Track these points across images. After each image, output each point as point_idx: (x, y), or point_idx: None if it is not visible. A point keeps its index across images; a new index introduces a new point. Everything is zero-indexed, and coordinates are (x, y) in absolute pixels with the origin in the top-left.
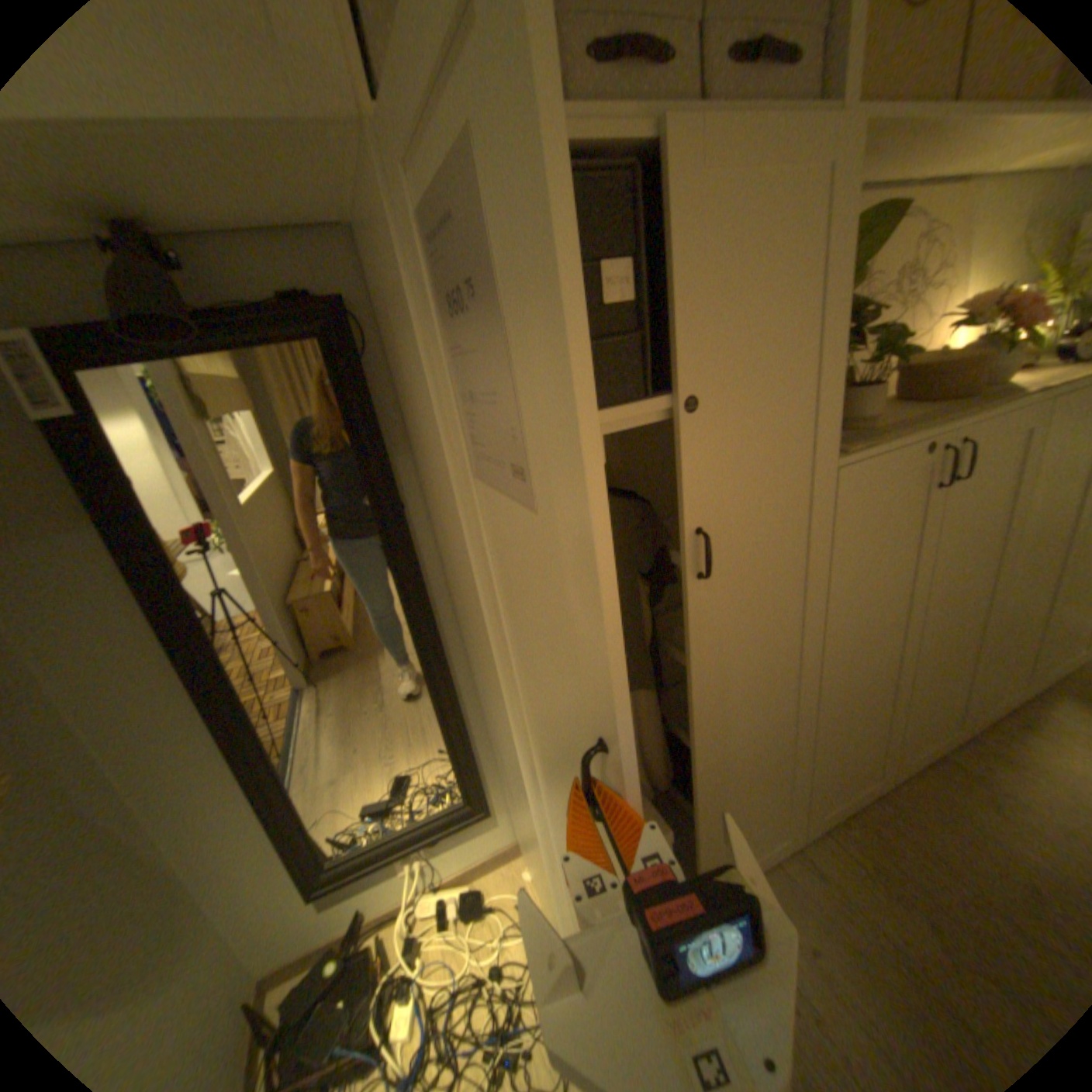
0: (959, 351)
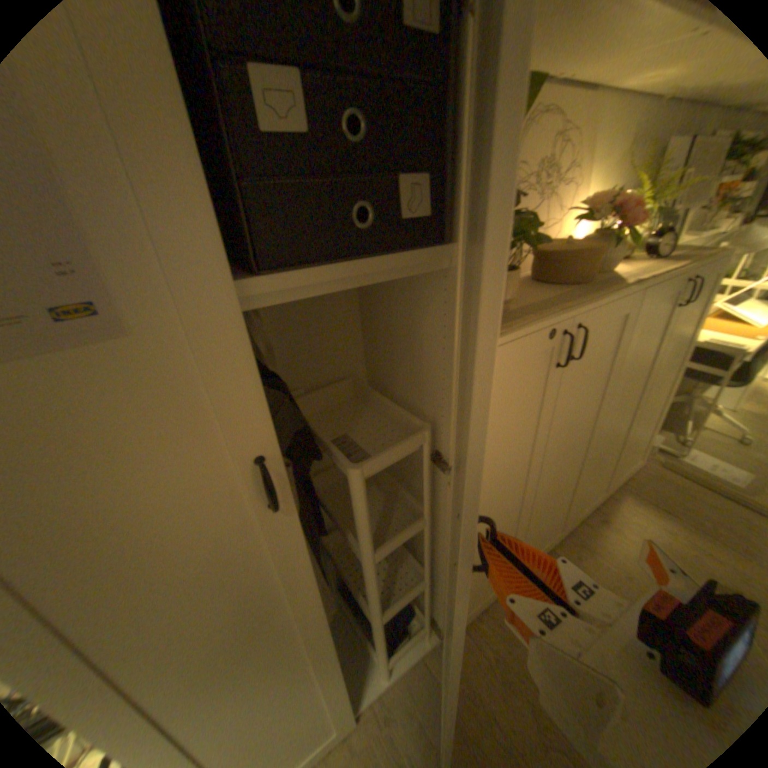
0: (581, 240)
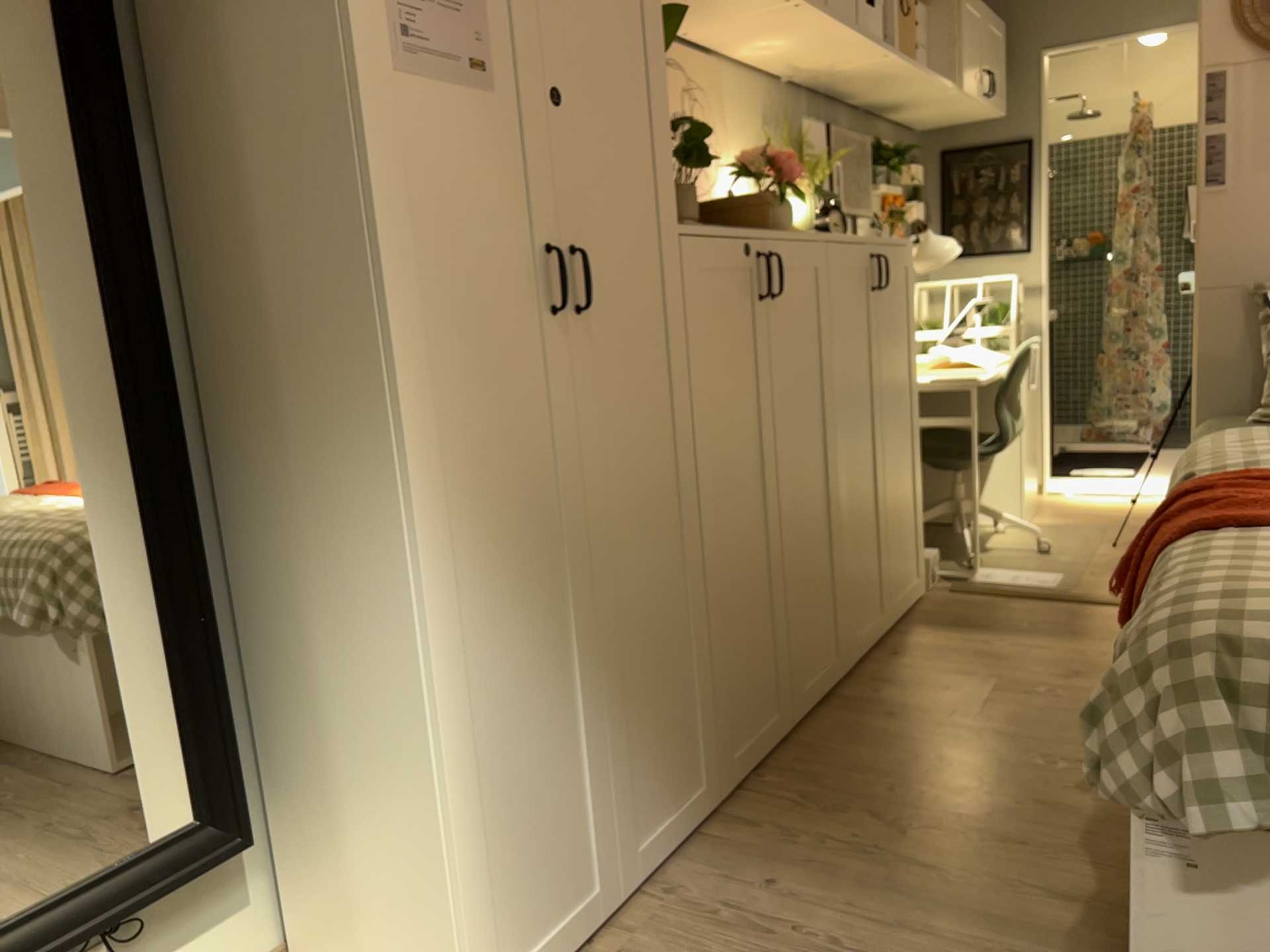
0: (742, 197)
